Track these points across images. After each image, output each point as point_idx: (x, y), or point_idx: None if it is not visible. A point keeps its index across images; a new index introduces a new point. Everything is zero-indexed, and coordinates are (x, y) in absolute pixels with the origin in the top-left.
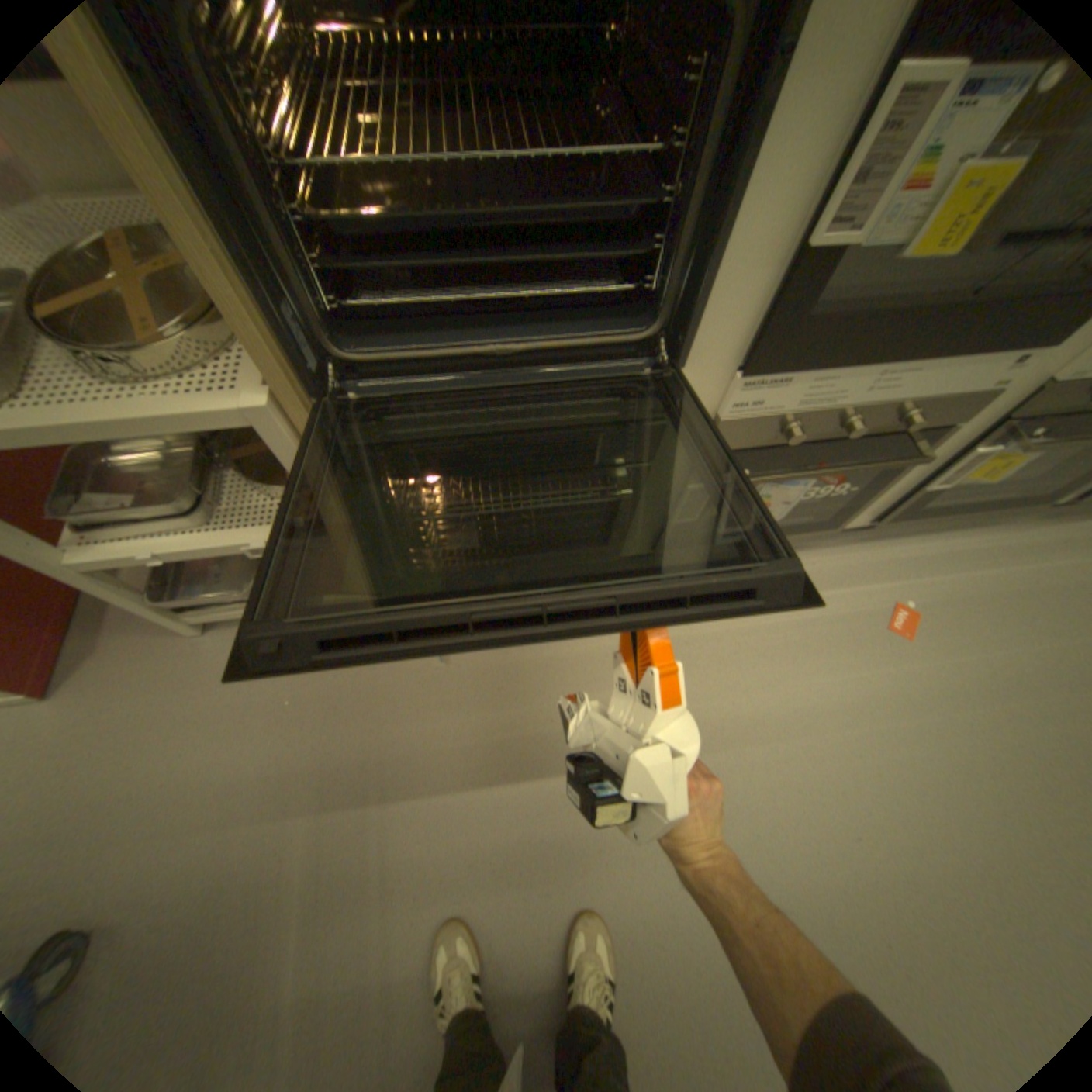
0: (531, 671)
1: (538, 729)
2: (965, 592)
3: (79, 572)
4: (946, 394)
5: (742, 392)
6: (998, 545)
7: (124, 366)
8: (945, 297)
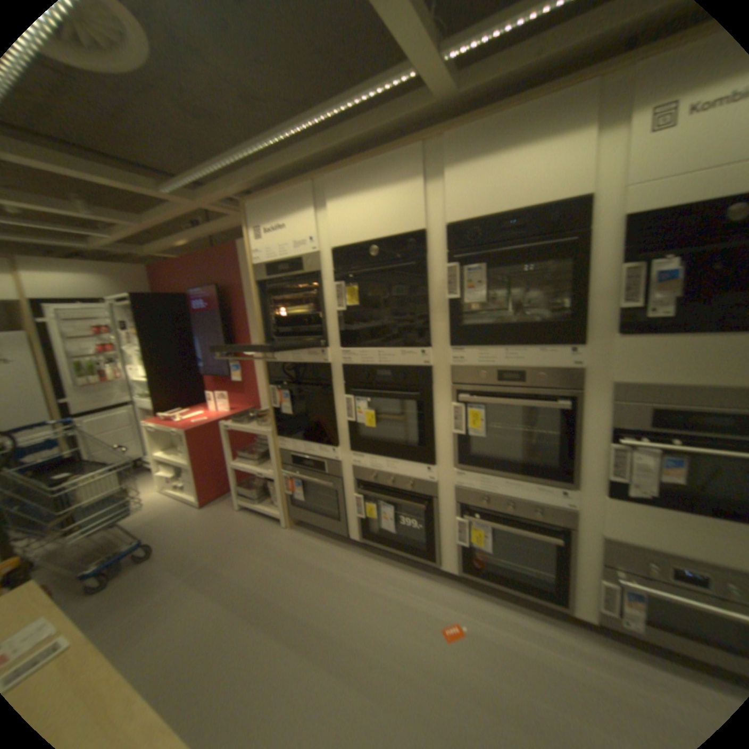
0: (296, 565)
1: (279, 581)
2: (506, 646)
3: (233, 470)
4: (417, 480)
5: (355, 459)
6: (554, 639)
7: (262, 426)
8: (390, 442)
